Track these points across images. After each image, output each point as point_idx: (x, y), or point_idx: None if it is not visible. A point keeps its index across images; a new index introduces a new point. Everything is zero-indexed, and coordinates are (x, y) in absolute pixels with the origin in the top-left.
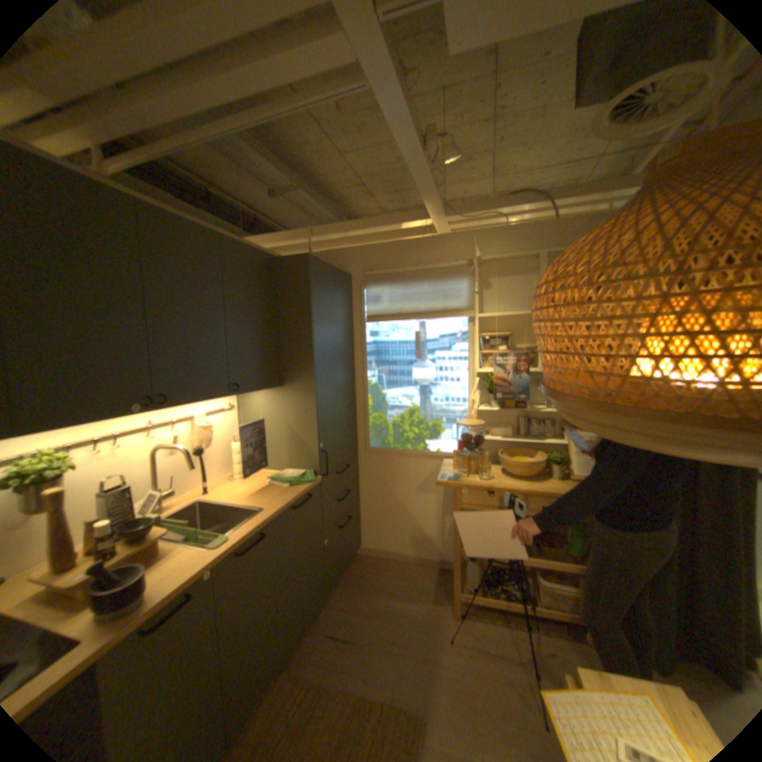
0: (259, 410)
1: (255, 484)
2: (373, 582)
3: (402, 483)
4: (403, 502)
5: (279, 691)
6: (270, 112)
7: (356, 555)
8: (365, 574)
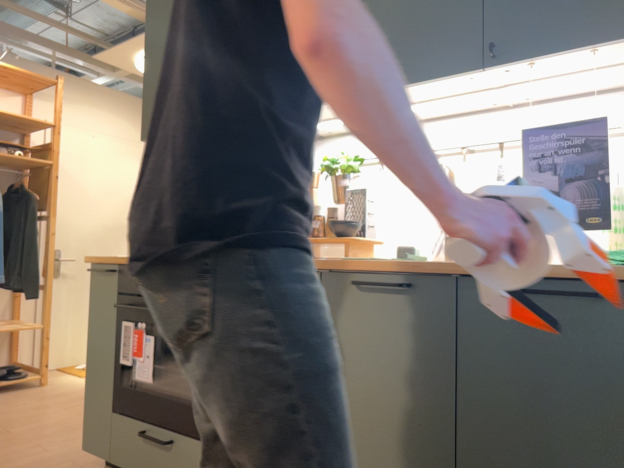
0: None
1: None
2: None
3: None
4: None
5: None
6: None
7: None
8: None
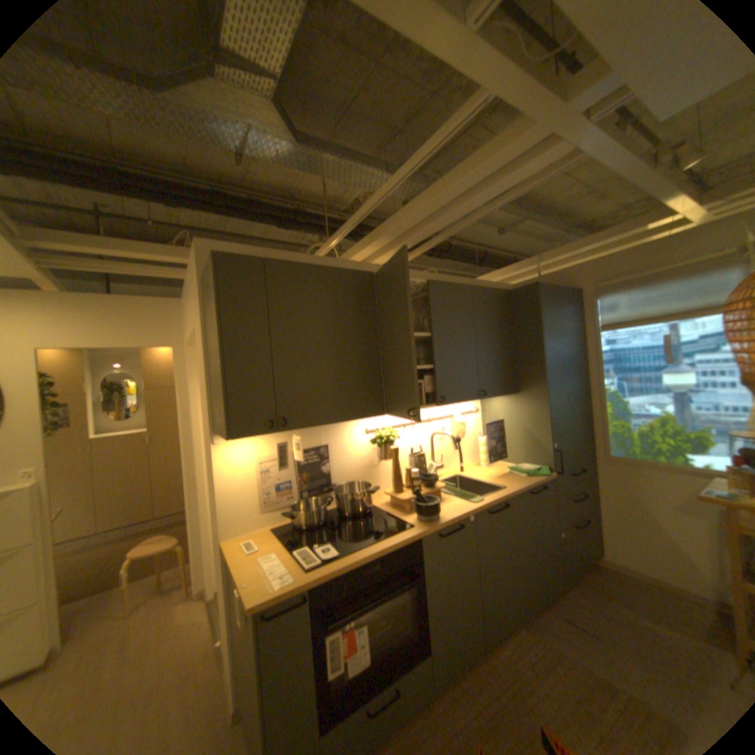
0: (498, 412)
1: (497, 470)
2: (619, 595)
3: (655, 499)
4: (657, 520)
5: (524, 640)
6: (506, 197)
7: (598, 565)
8: (610, 585)
